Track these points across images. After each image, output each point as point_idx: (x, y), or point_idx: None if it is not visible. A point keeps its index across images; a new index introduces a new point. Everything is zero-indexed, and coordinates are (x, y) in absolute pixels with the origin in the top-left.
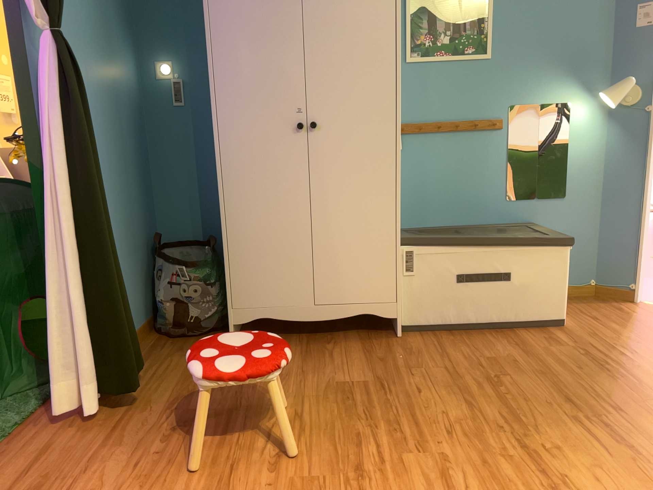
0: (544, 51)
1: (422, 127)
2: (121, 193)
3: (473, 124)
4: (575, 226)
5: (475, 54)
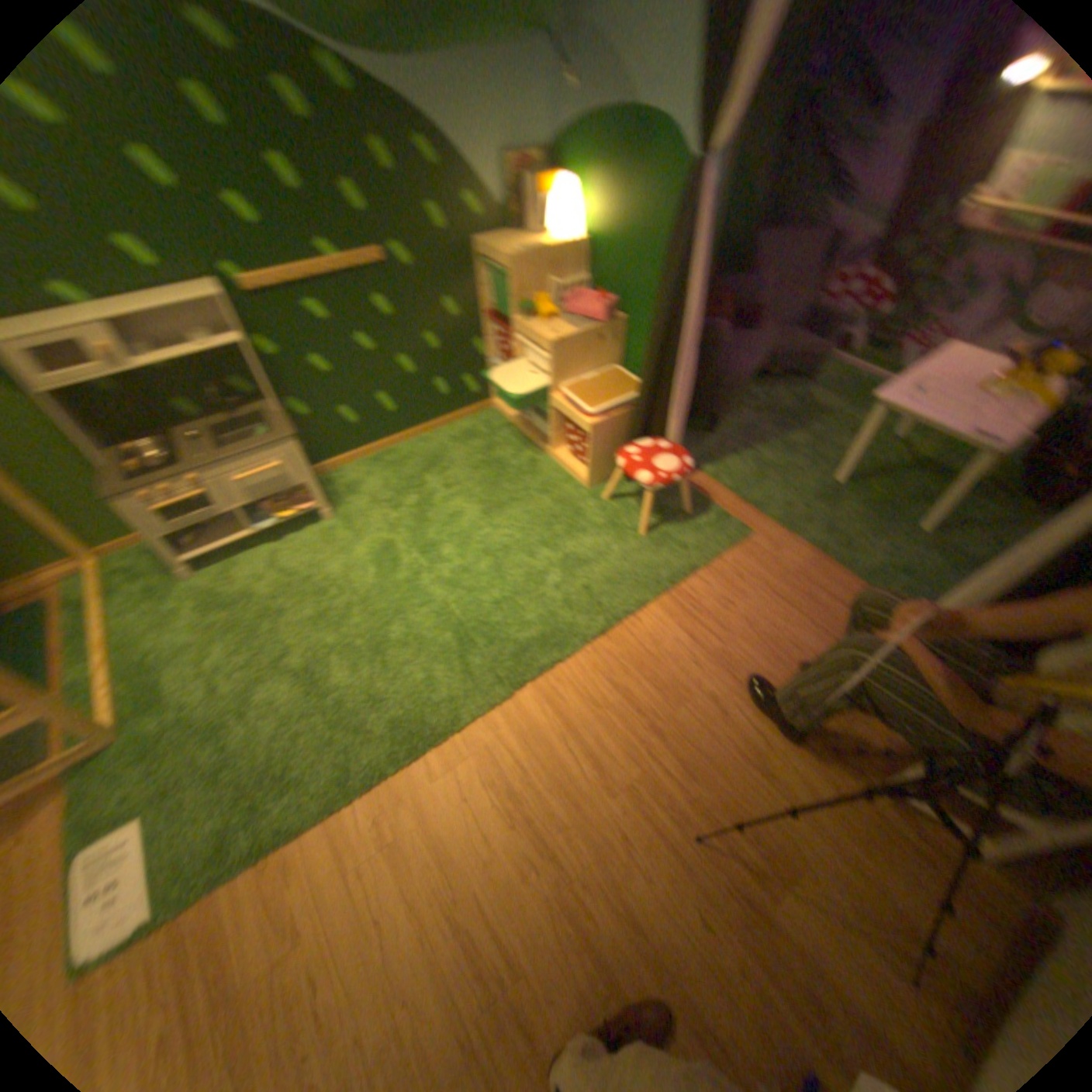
0: None
1: None
2: None
3: None
4: None
5: None
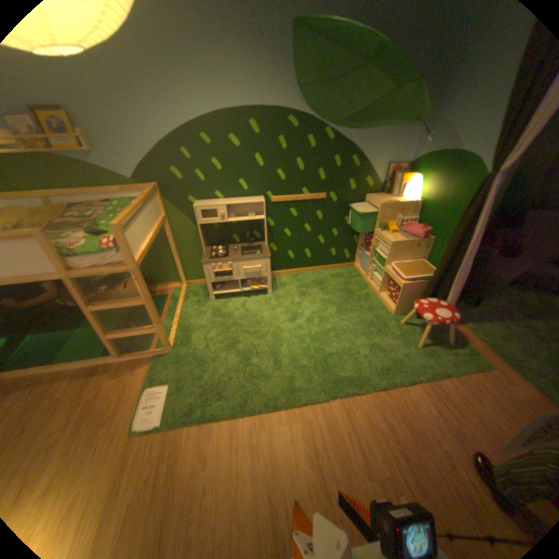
0: None
1: None
2: None
3: None
4: None
5: None
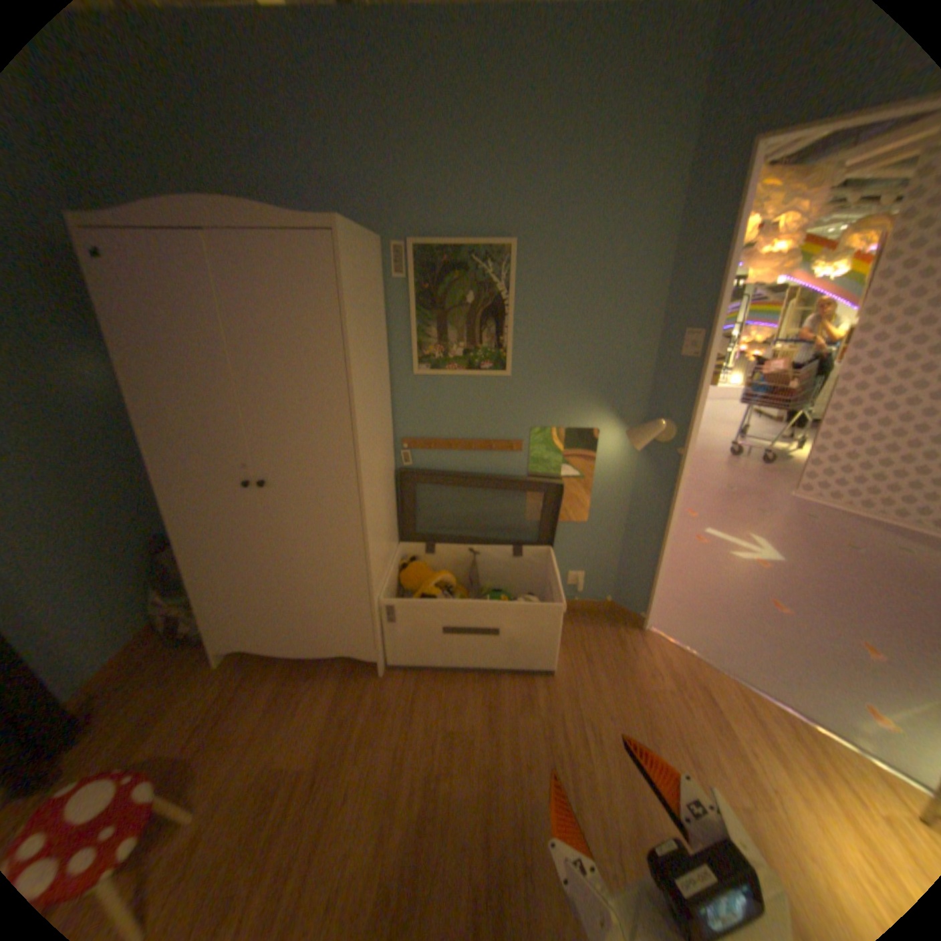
0: (573, 371)
1: (432, 446)
2: (78, 527)
3: (491, 445)
4: (596, 548)
5: (493, 370)
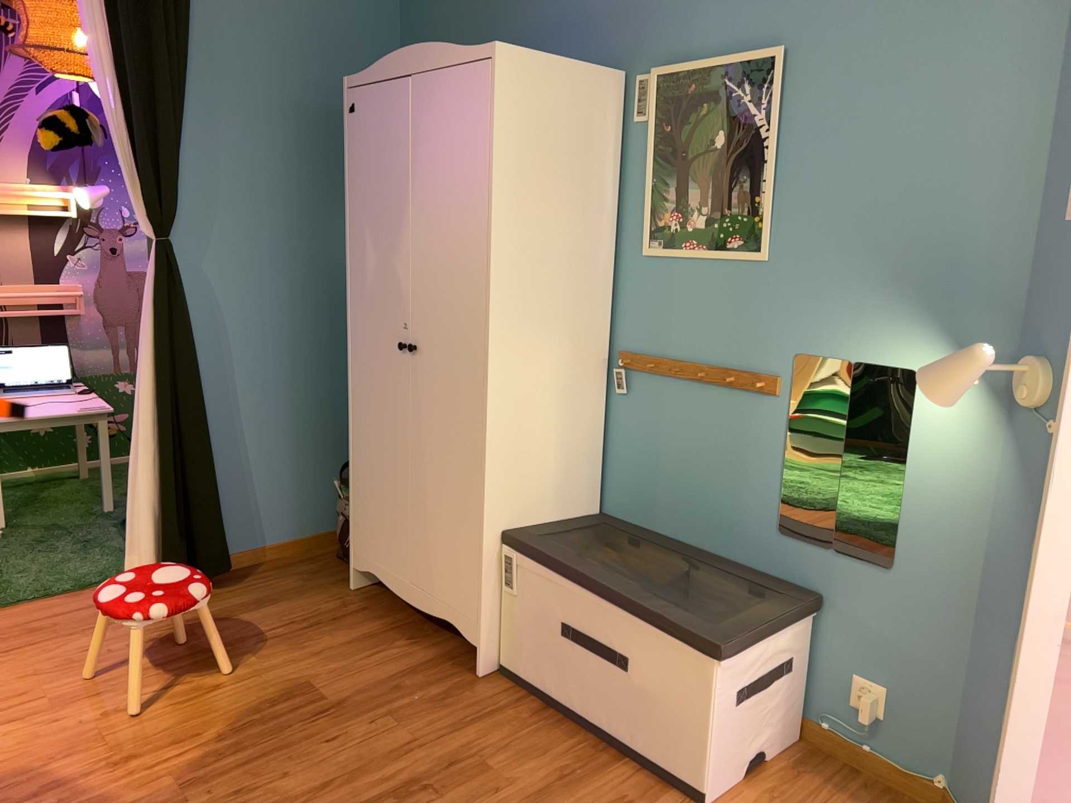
0: (870, 256)
1: (646, 364)
2: (305, 383)
3: (730, 376)
4: (909, 637)
5: (742, 251)
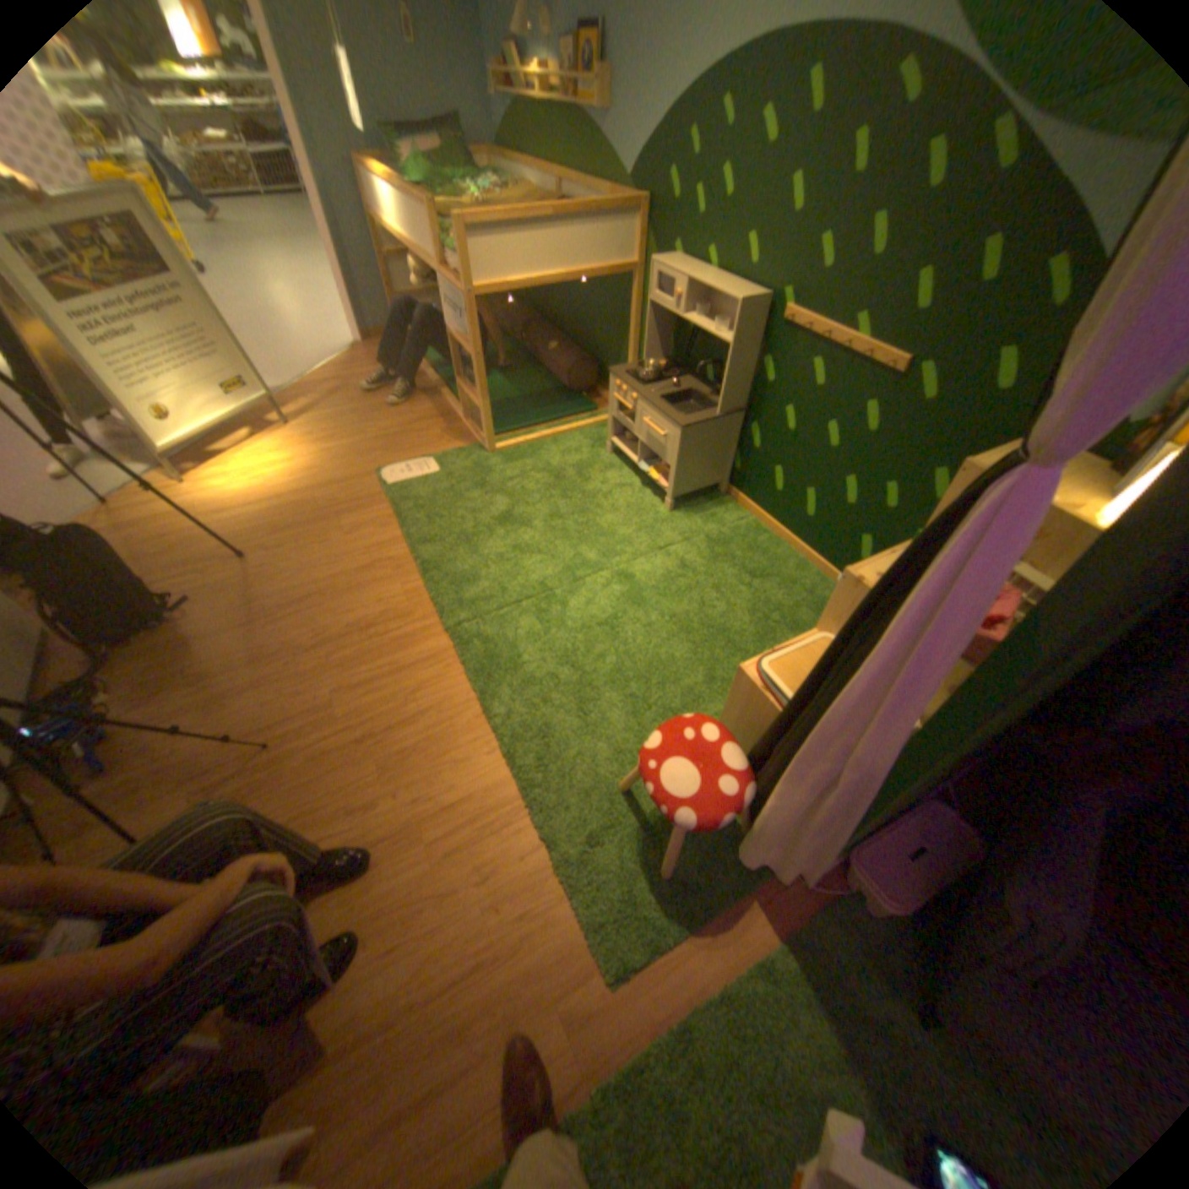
0: None
1: None
2: None
3: None
4: None
5: None
